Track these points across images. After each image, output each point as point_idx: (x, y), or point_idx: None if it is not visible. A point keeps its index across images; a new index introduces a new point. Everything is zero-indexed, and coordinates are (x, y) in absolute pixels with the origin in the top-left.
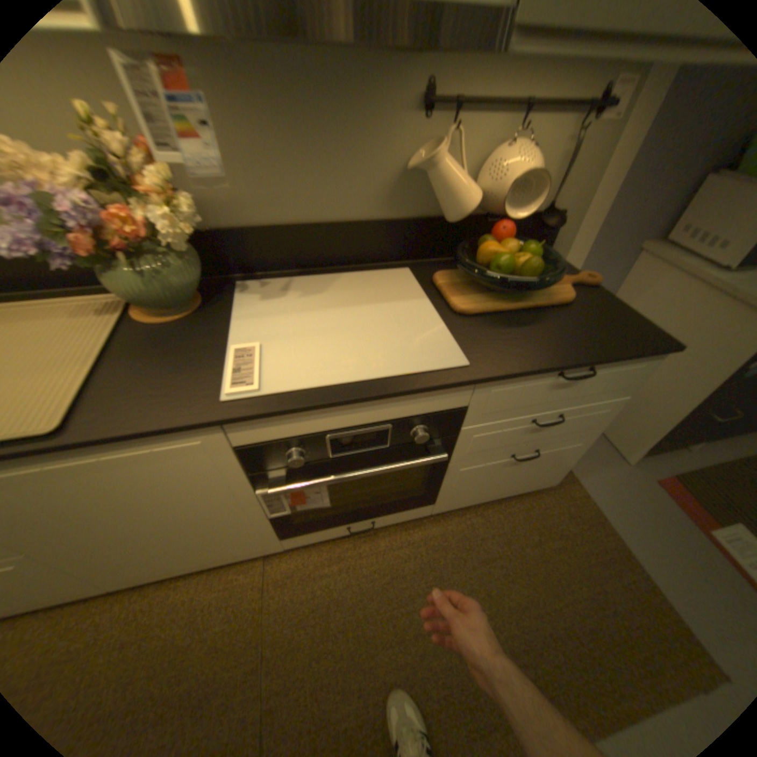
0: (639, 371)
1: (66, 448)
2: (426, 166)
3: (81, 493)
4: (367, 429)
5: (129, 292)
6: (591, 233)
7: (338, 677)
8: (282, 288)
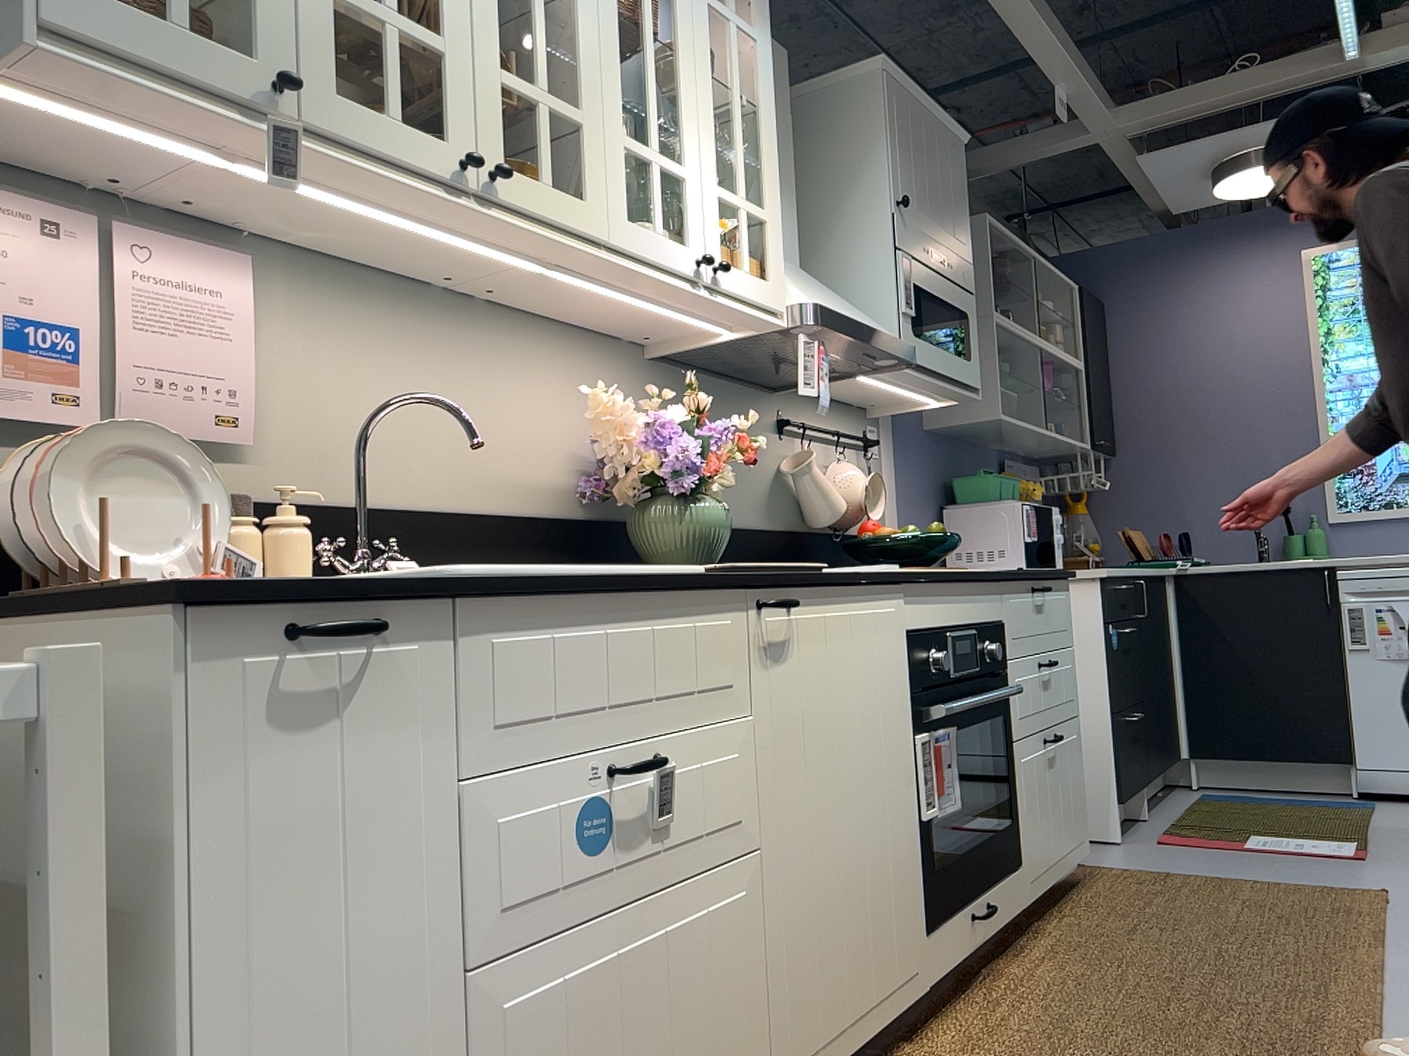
0: (1066, 602)
1: (845, 583)
2: (806, 469)
3: (828, 684)
4: (966, 634)
5: (694, 534)
6: None
7: (1166, 1044)
8: None
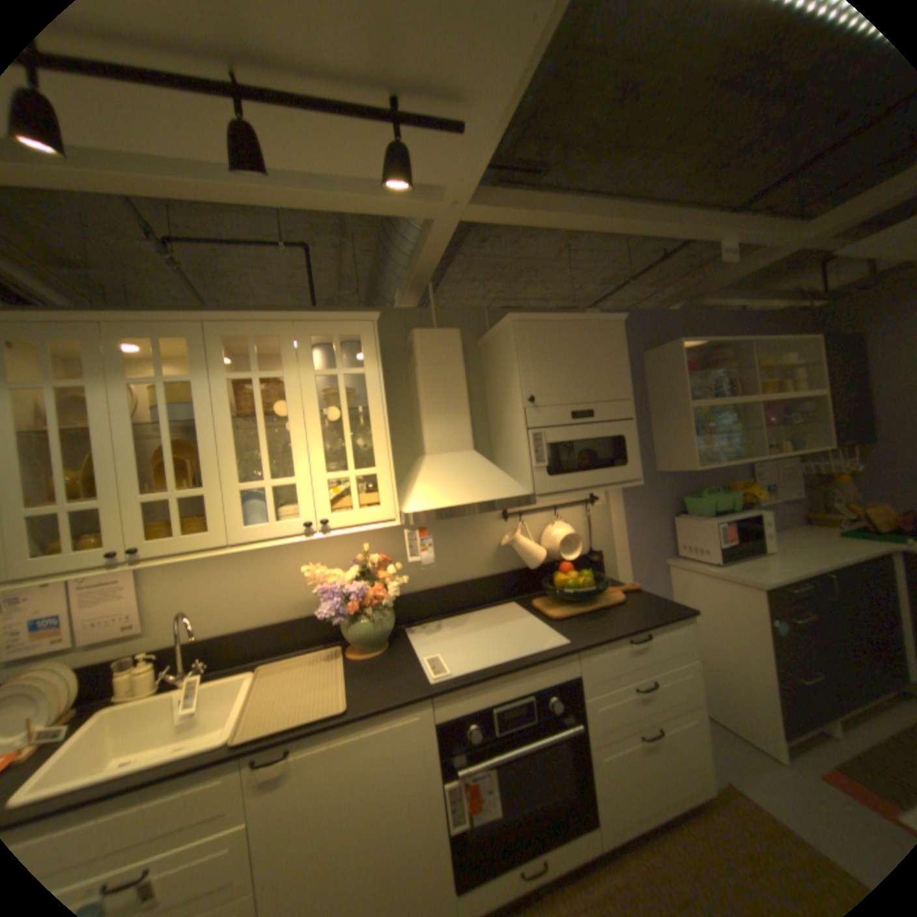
0: (684, 635)
1: (348, 724)
2: (510, 543)
3: (331, 784)
4: (518, 703)
5: (357, 637)
6: (626, 561)
7: None
8: (434, 628)
